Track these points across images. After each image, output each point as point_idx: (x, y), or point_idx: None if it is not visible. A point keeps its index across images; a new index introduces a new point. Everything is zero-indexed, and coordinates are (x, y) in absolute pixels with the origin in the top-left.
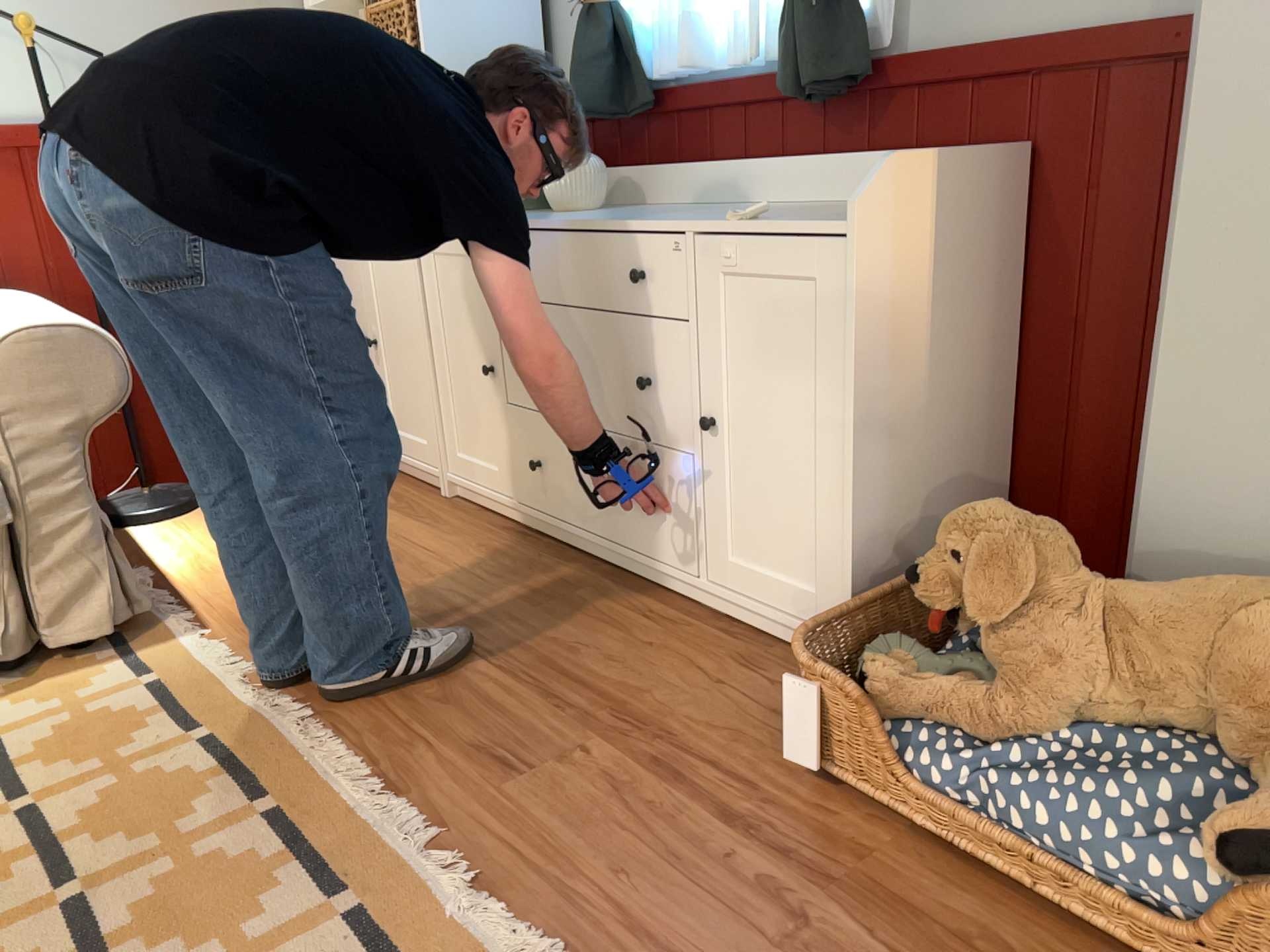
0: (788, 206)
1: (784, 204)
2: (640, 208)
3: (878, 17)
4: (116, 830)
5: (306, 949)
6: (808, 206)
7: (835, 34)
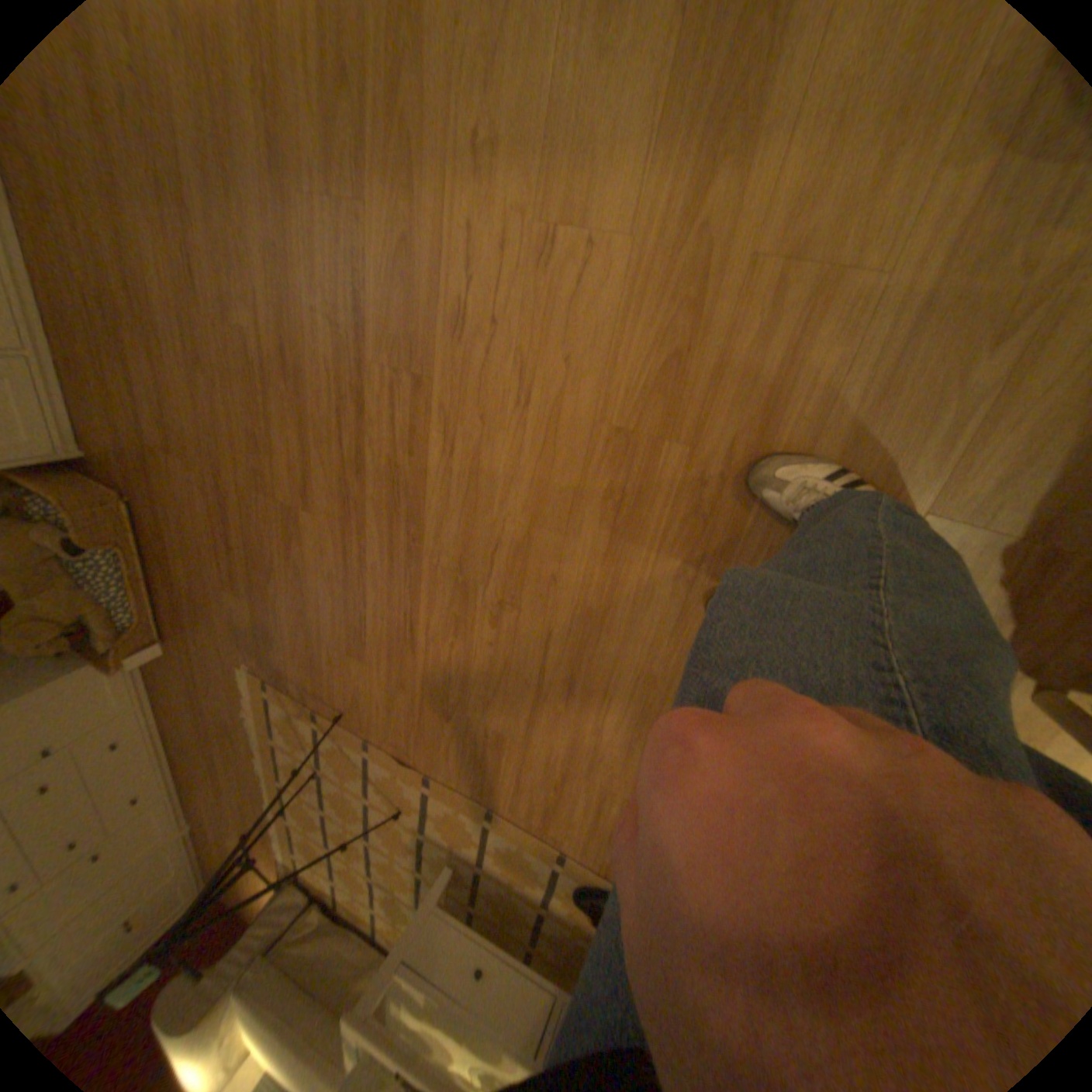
0: None
1: None
2: None
3: None
4: (301, 818)
5: (274, 743)
6: None
7: None
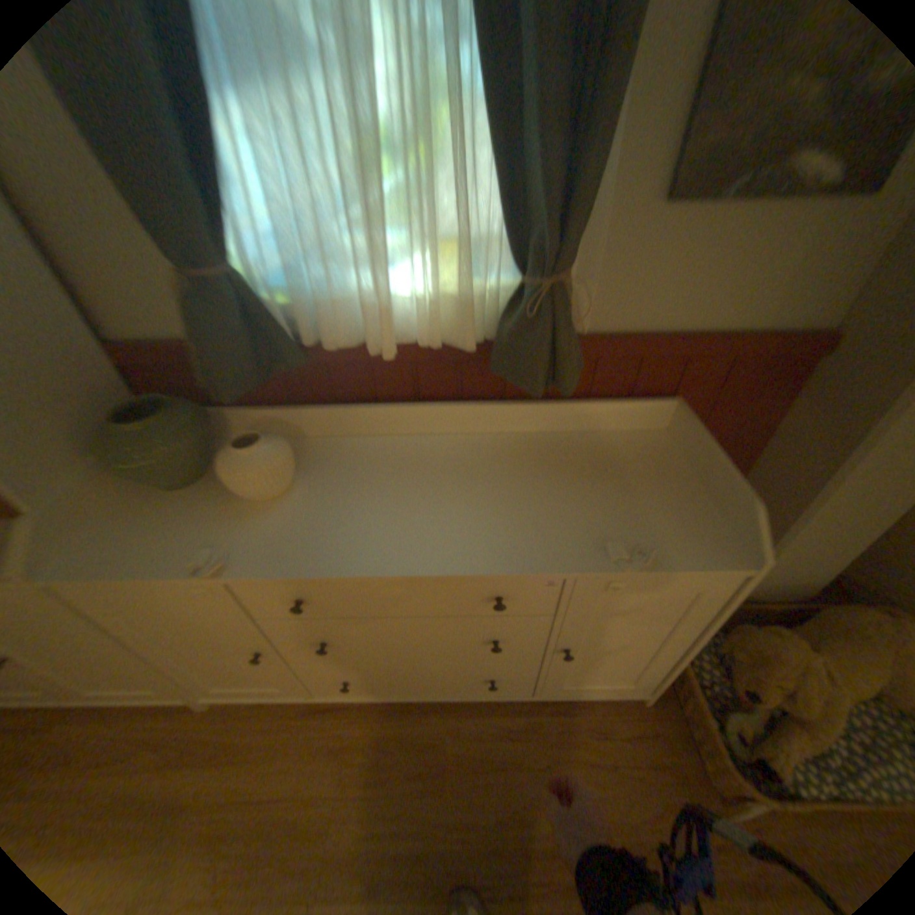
0: (500, 445)
1: (479, 434)
2: (327, 453)
3: (576, 305)
4: None
5: None
6: (519, 444)
7: (568, 334)
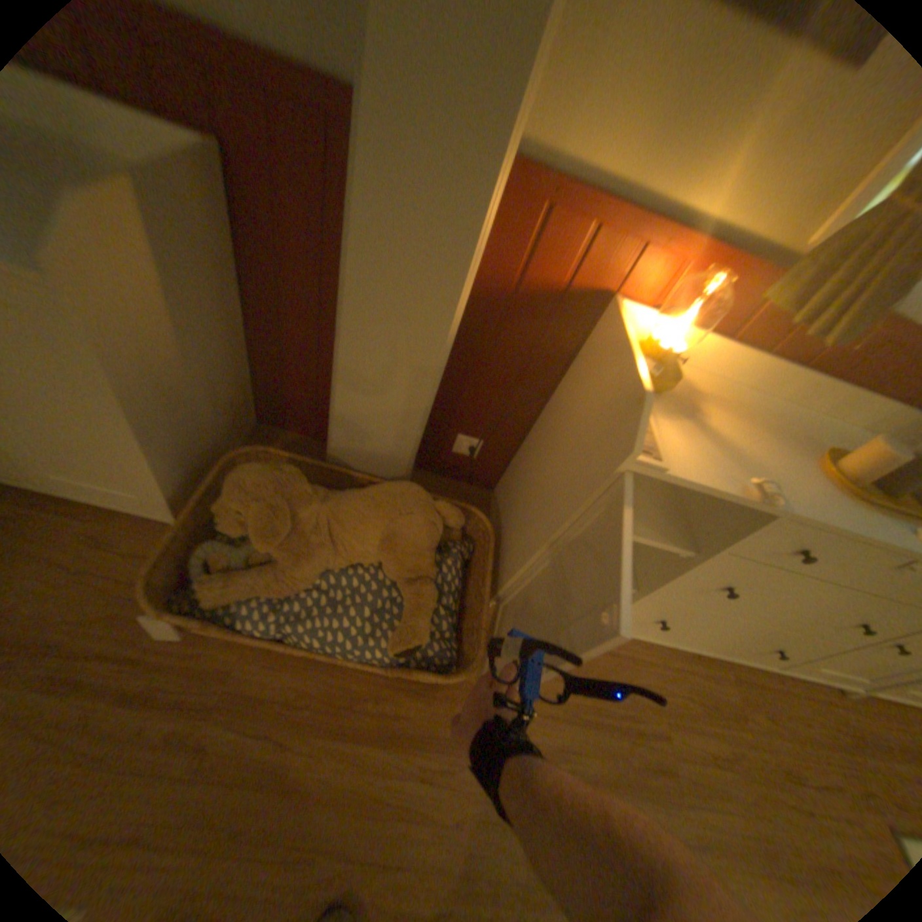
0: None
1: None
2: None
3: None
4: None
5: None
6: None
7: None
